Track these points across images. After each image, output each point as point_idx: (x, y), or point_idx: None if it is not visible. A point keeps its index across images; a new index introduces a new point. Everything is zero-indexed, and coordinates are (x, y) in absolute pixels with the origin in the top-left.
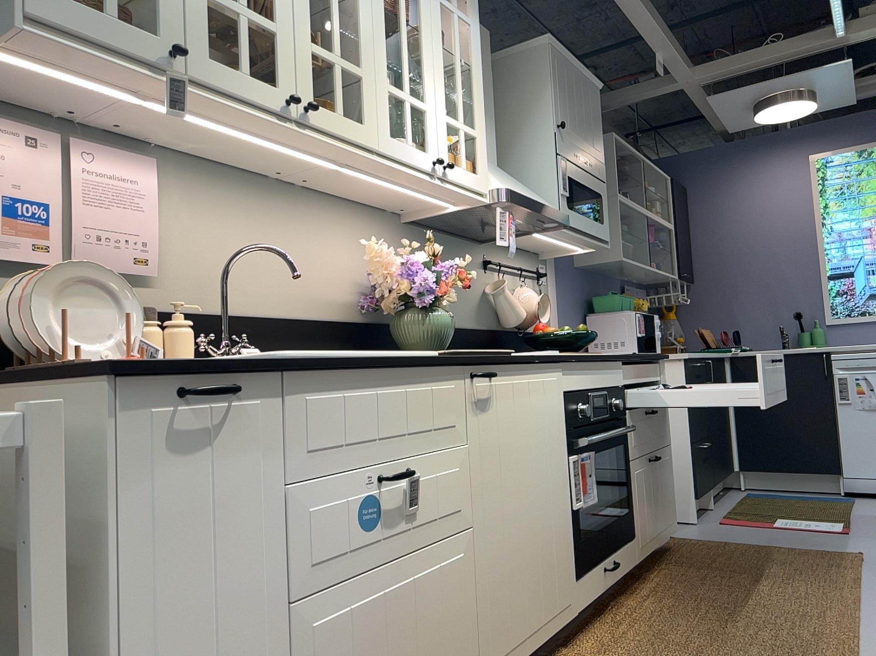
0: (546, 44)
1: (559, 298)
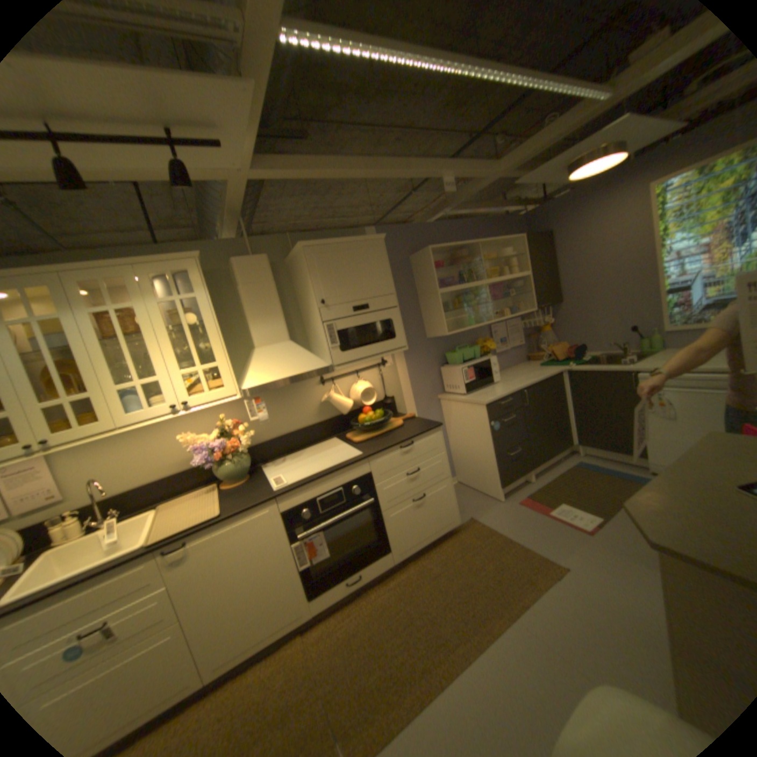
0: (300, 247)
1: (406, 368)
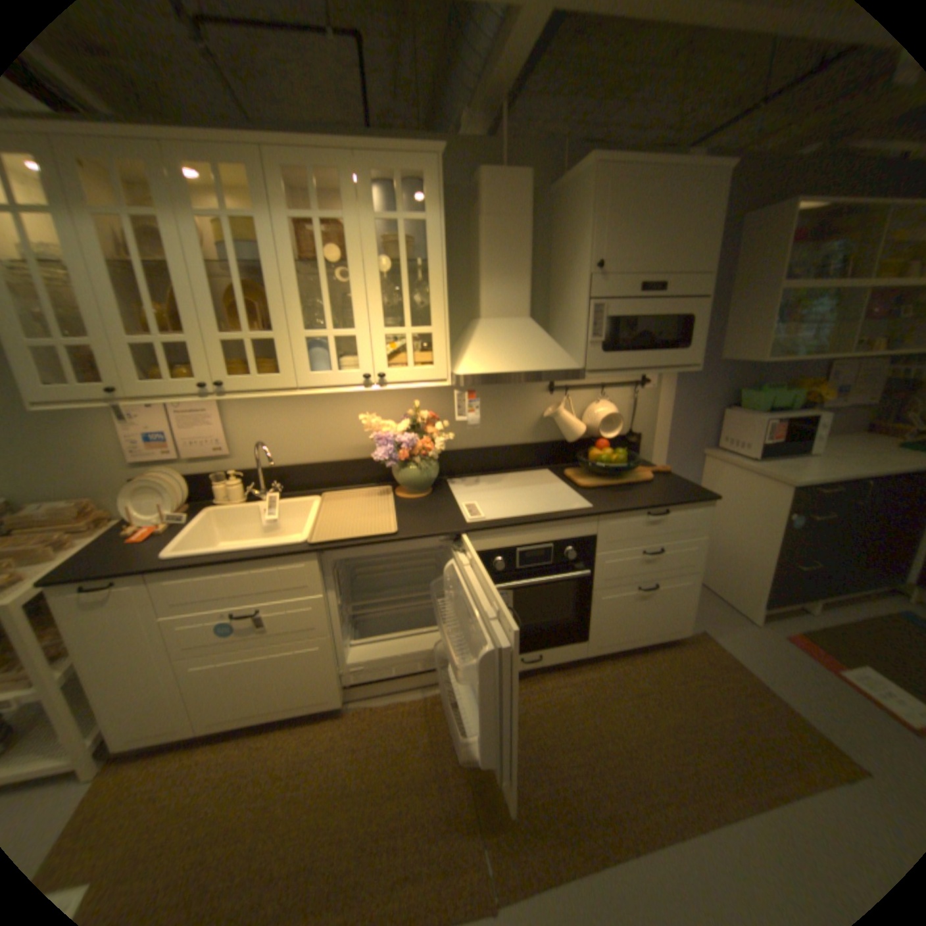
0: (593, 161)
1: (674, 397)
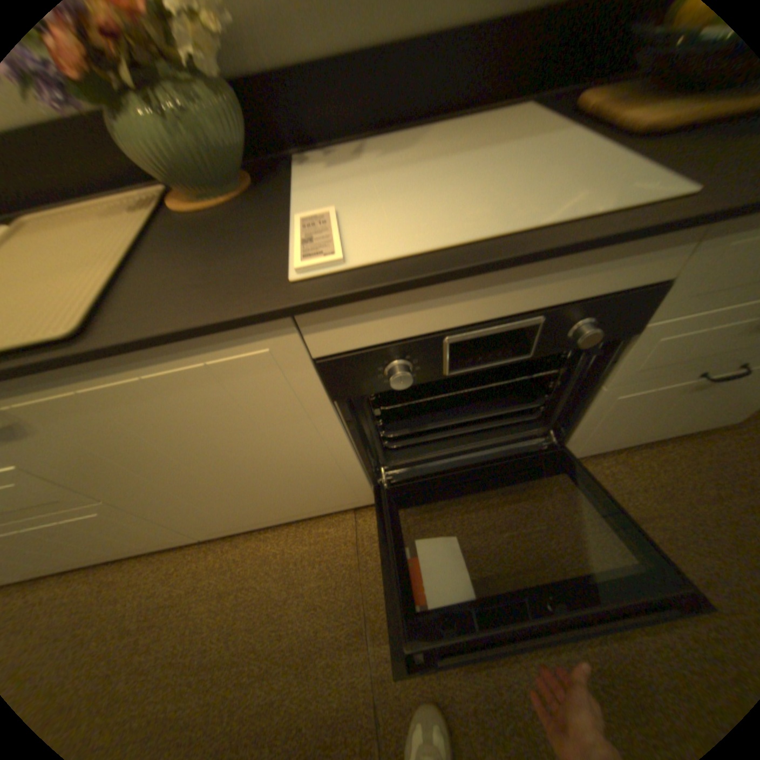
0: None
1: None
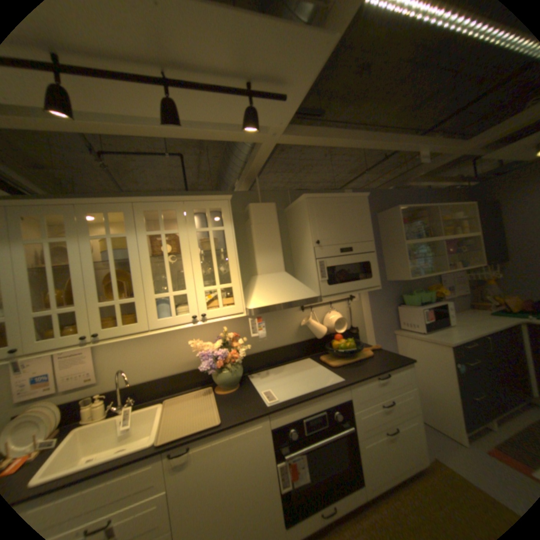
0: (305, 198)
1: (370, 304)
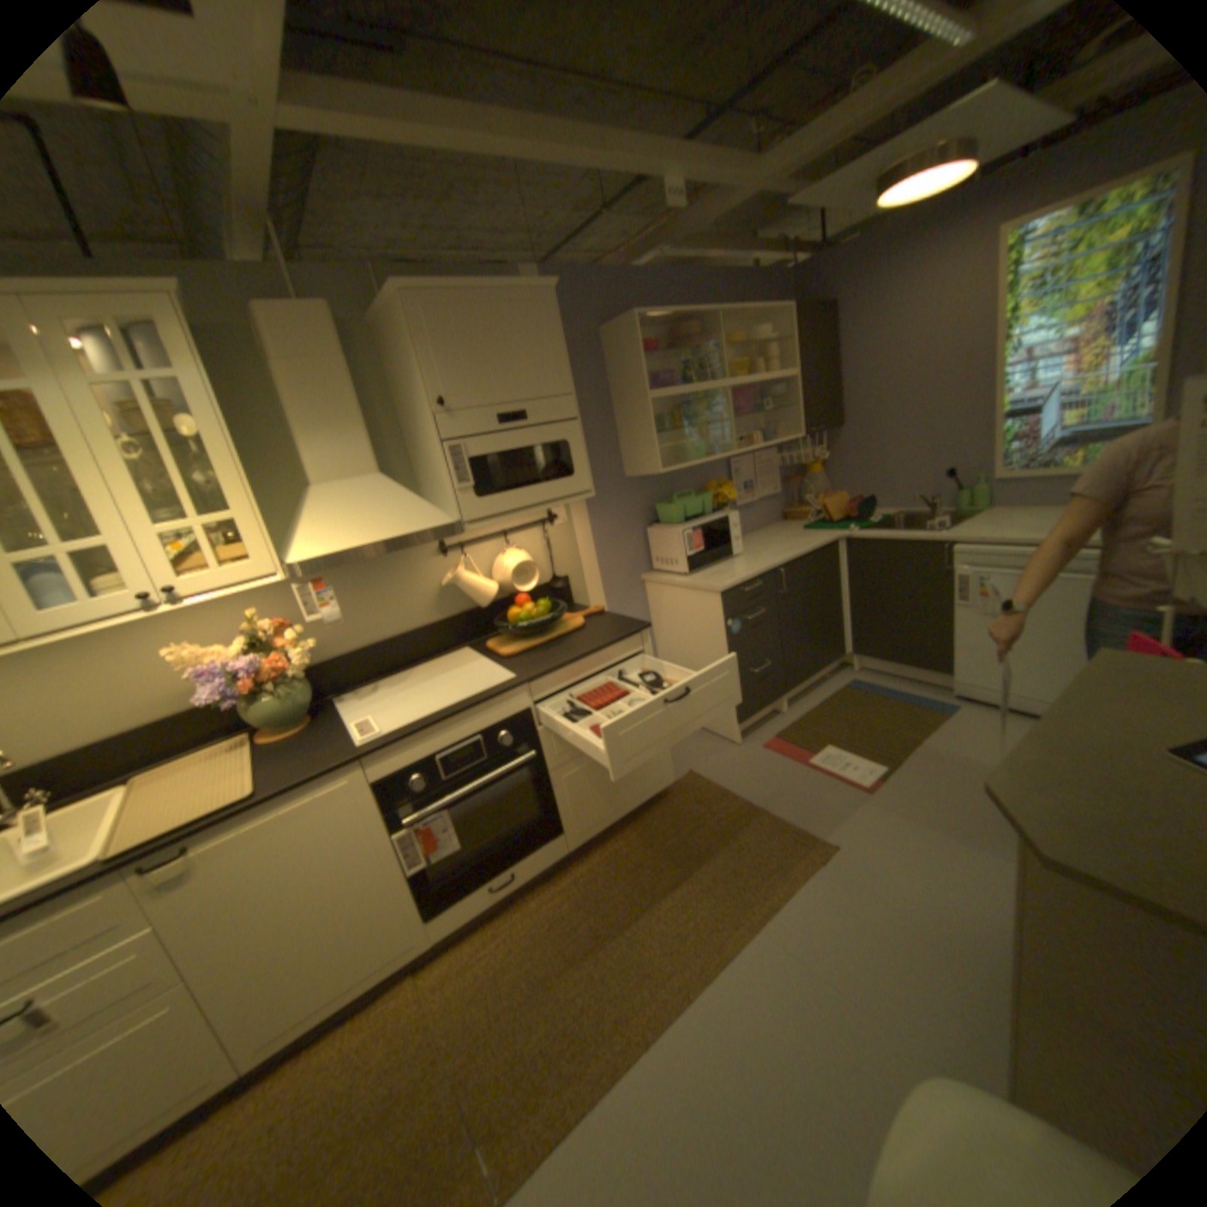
0: (395, 289)
1: (591, 527)
